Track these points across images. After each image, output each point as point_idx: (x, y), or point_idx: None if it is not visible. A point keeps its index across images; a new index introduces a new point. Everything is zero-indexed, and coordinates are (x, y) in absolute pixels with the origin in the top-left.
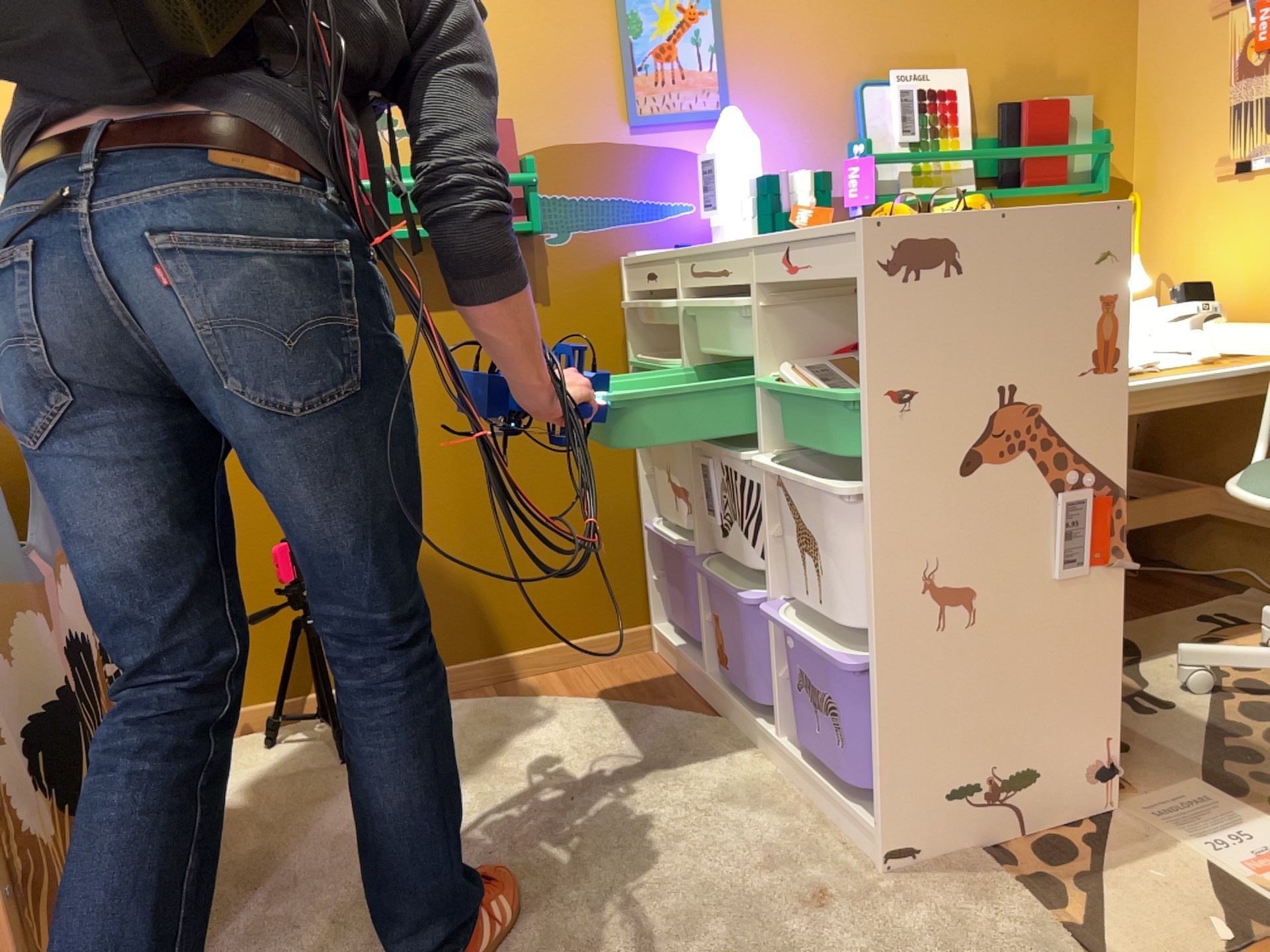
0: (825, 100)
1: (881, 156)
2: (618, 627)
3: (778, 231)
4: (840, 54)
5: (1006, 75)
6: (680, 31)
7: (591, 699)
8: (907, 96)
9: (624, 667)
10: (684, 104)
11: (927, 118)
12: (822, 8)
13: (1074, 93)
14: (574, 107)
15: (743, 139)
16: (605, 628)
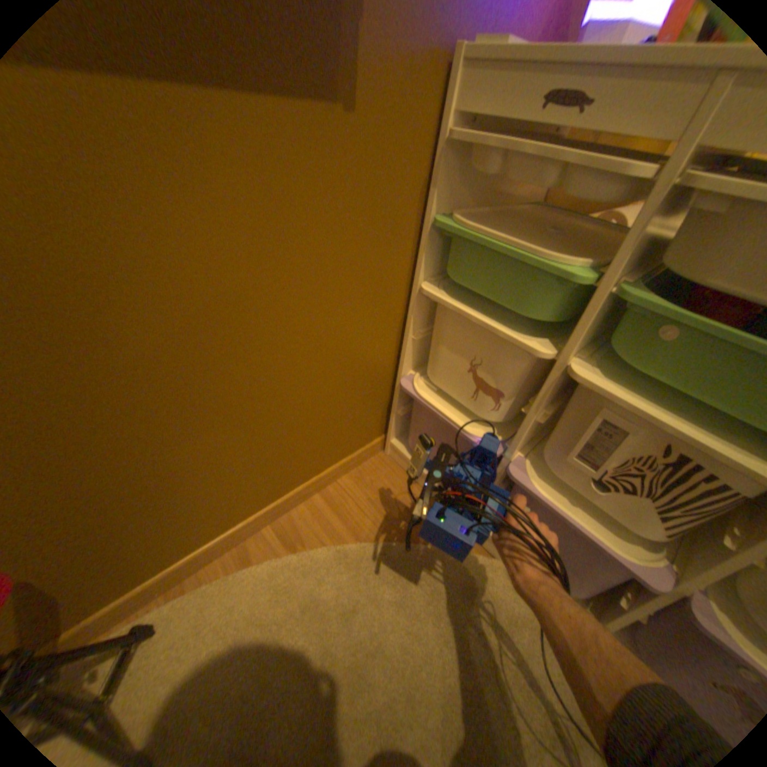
0: None
1: None
2: (365, 445)
3: None
4: None
5: None
6: None
7: (374, 537)
8: None
9: (376, 478)
10: None
11: None
12: None
13: None
14: None
15: None
16: (357, 449)
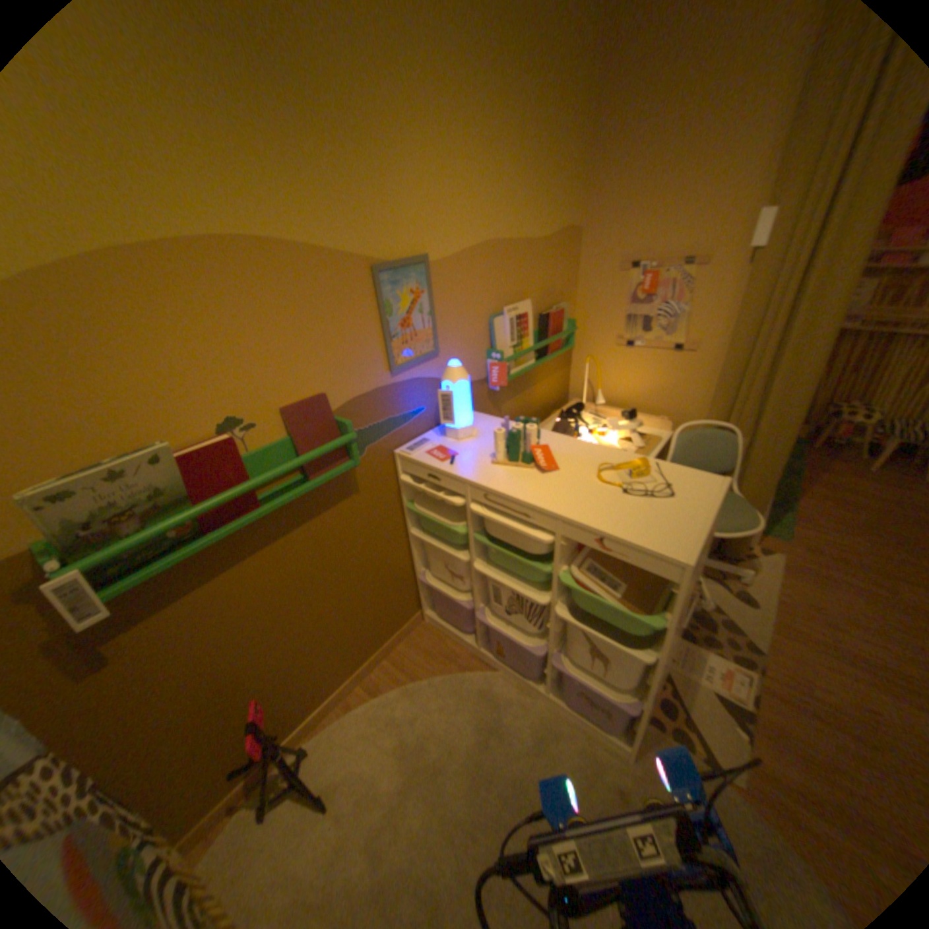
0: (478, 329)
1: (504, 356)
2: (408, 621)
3: (528, 464)
4: (484, 301)
5: (541, 296)
6: (413, 305)
7: (423, 678)
8: (513, 320)
9: (420, 641)
10: (418, 351)
11: (519, 329)
12: (476, 275)
13: (562, 300)
14: (360, 370)
15: (467, 381)
16: (403, 625)
